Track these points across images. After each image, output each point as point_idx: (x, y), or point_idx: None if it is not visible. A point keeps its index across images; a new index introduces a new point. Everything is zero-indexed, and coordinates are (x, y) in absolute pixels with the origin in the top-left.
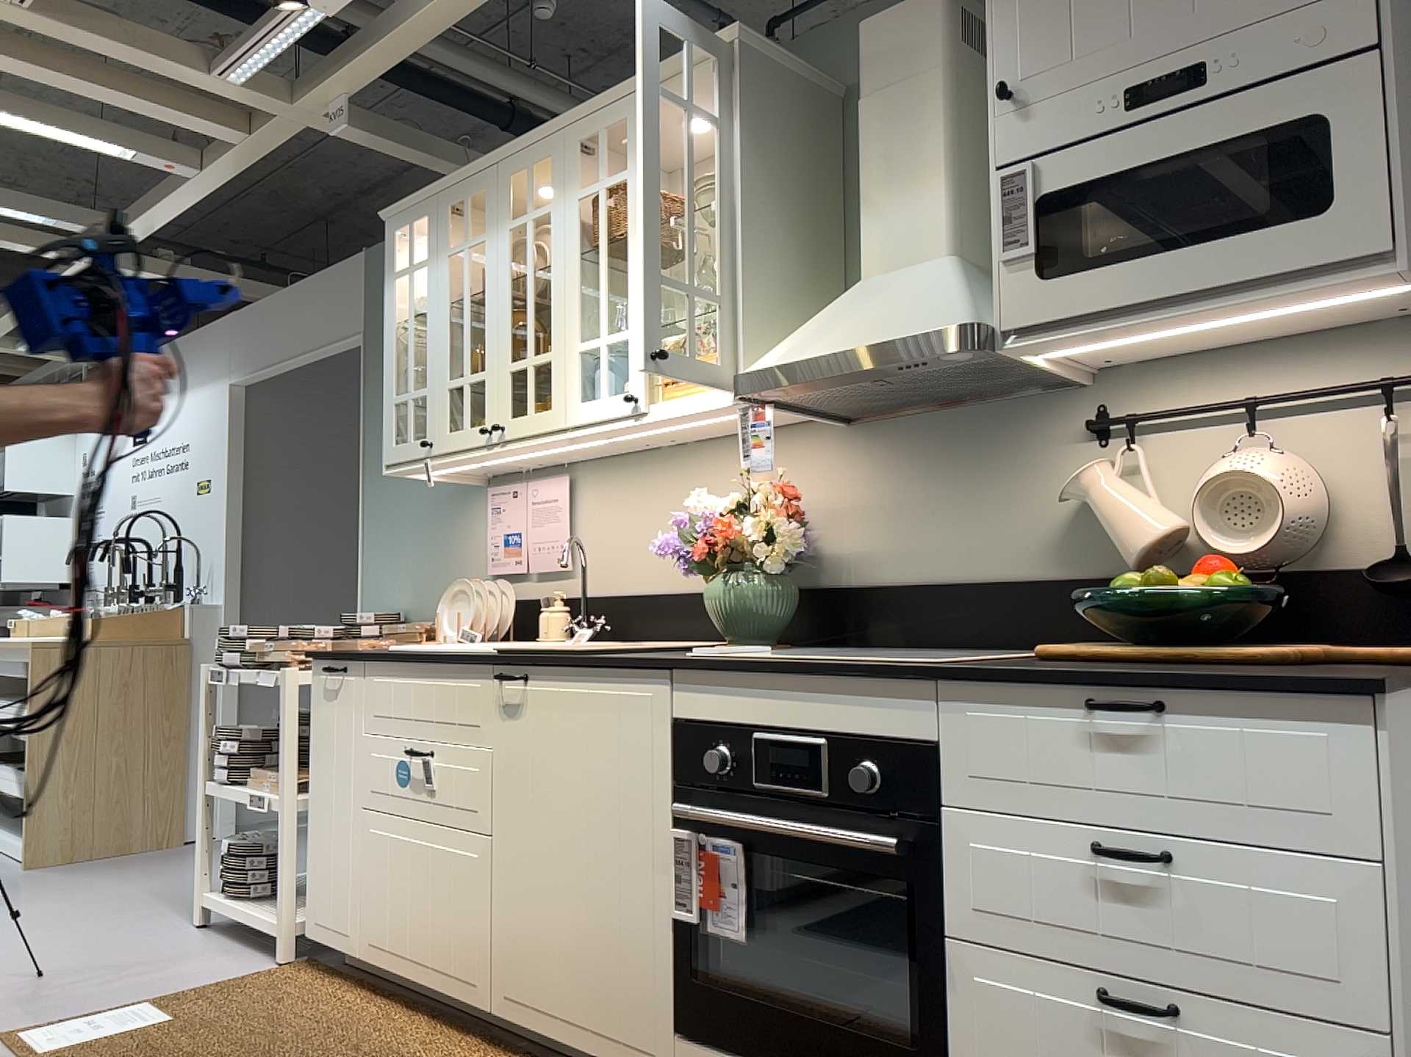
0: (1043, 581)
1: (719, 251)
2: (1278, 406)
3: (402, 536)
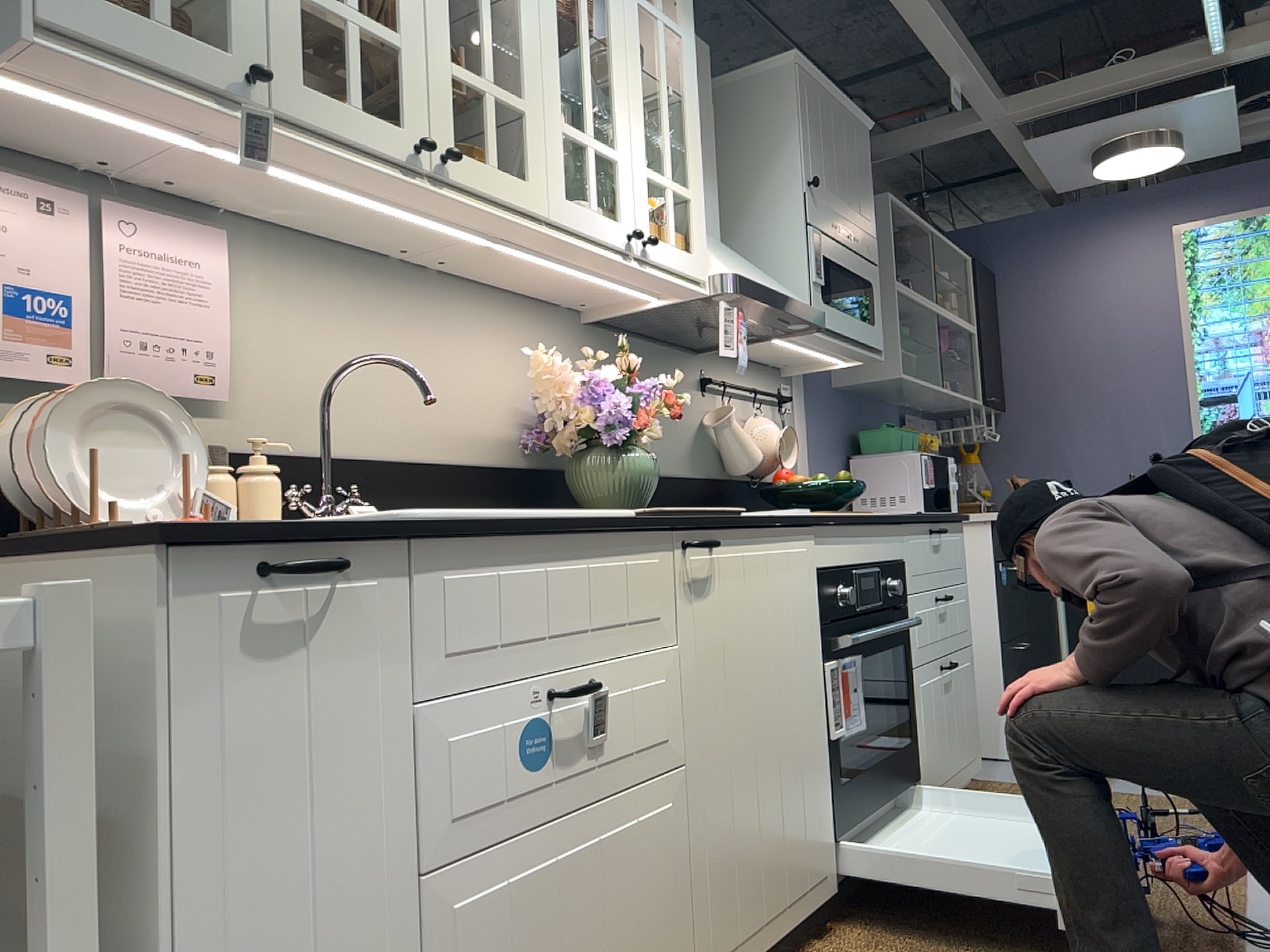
0: (692, 478)
1: (691, 145)
2: (753, 396)
3: None
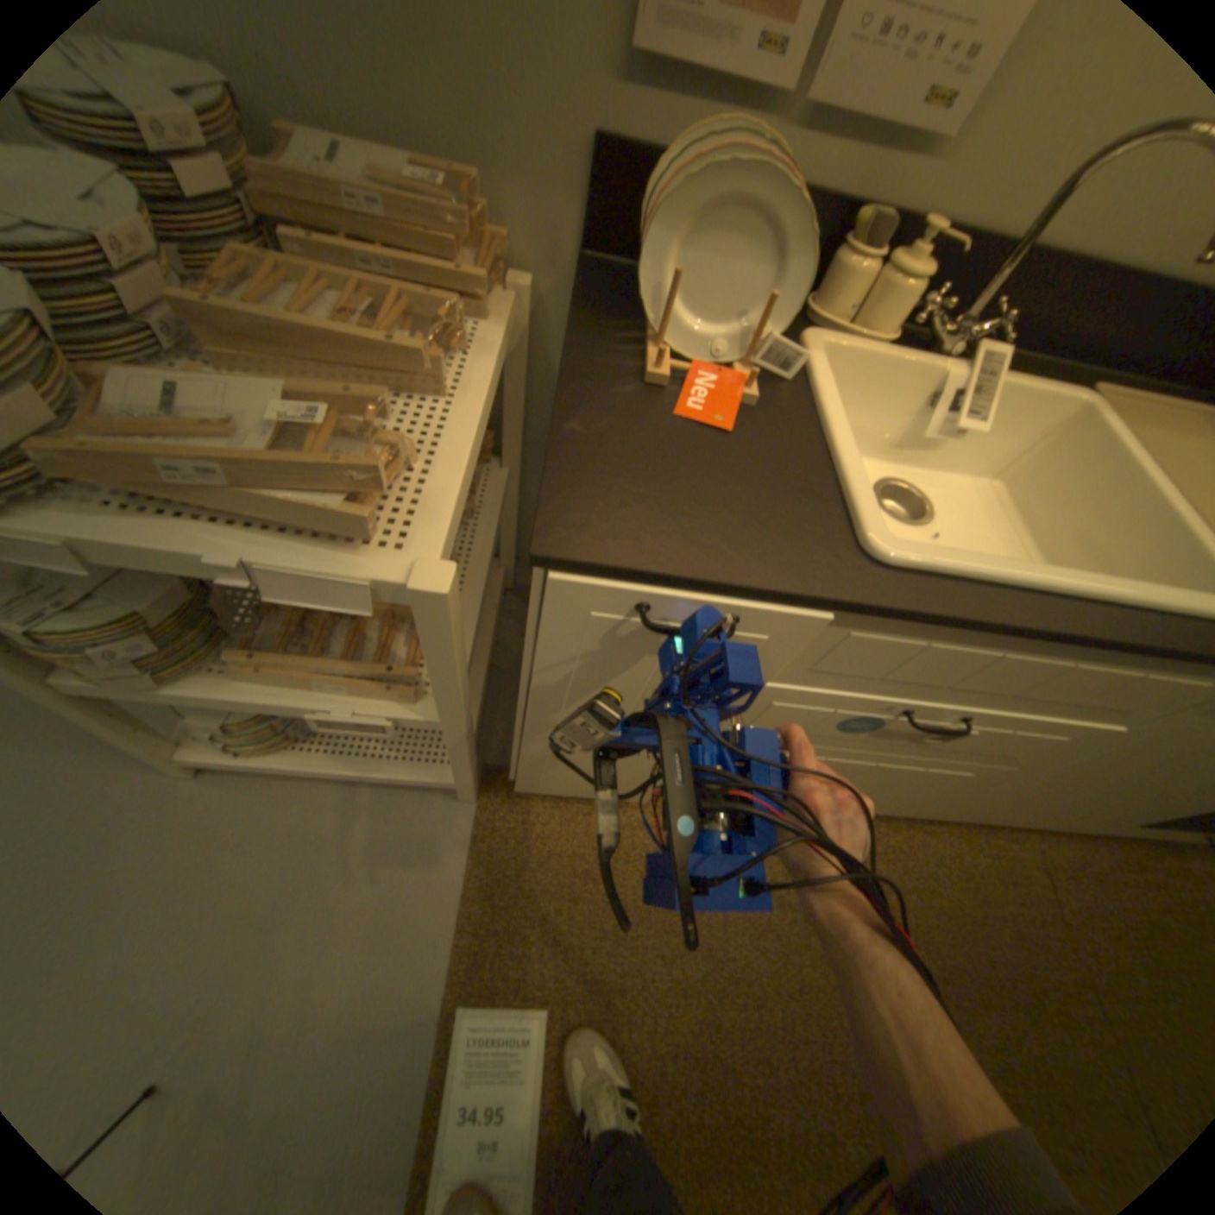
0: None
1: None
2: None
3: None
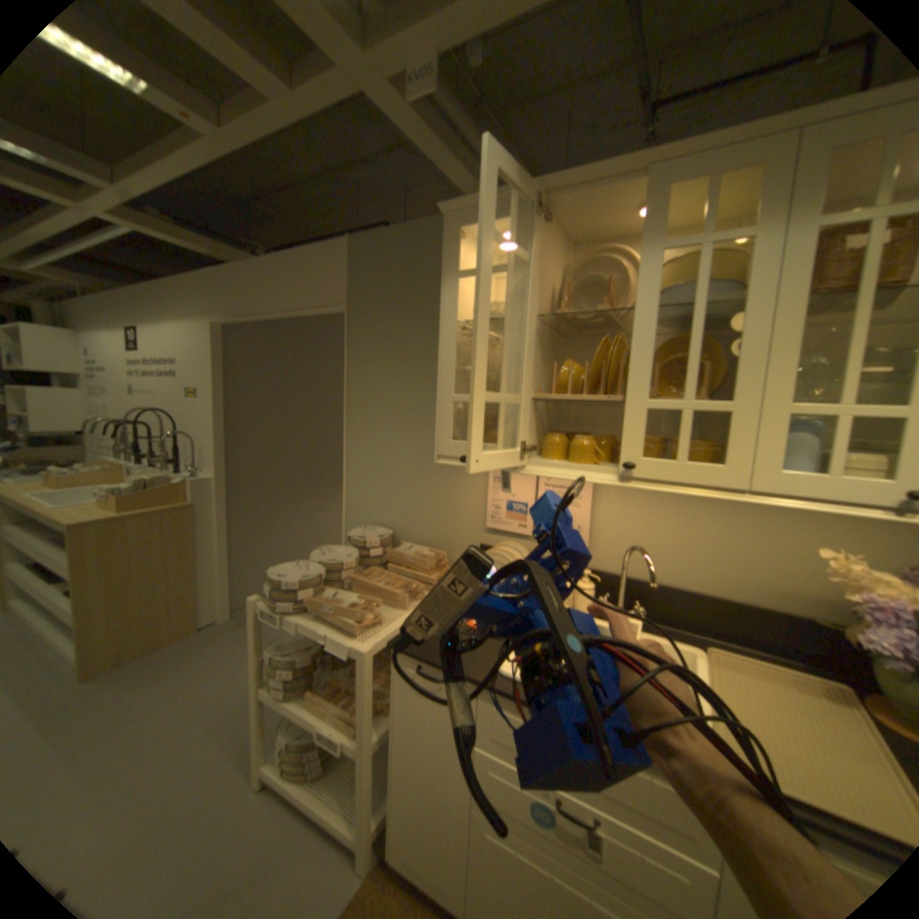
0: None
1: None
2: None
3: (389, 474)
